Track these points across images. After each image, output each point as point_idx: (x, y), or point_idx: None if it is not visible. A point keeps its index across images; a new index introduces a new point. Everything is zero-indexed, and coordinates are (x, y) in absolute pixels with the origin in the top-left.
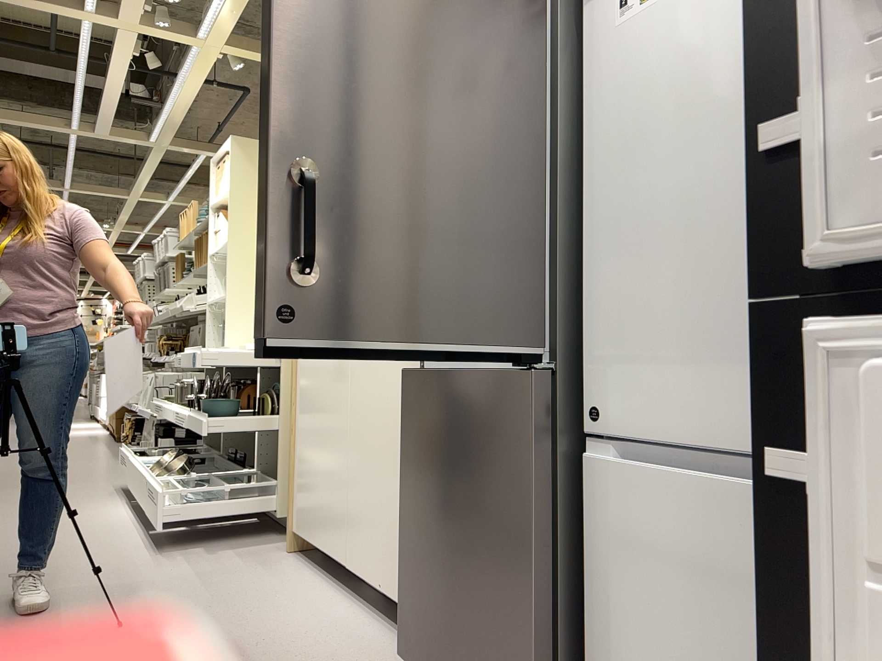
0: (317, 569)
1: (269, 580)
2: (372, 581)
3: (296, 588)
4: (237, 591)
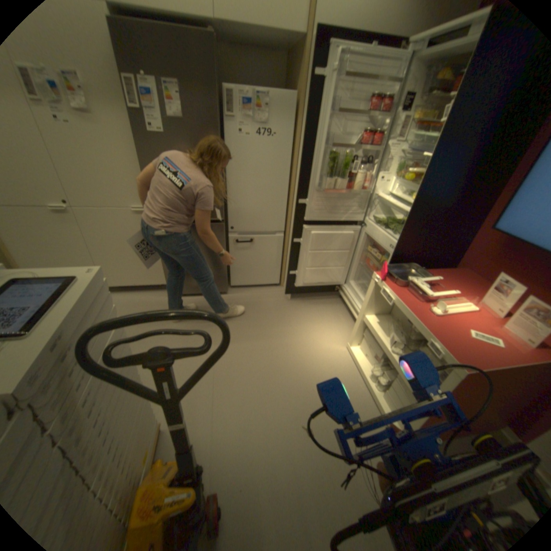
0: None
1: None
2: (127, 284)
3: None
4: None
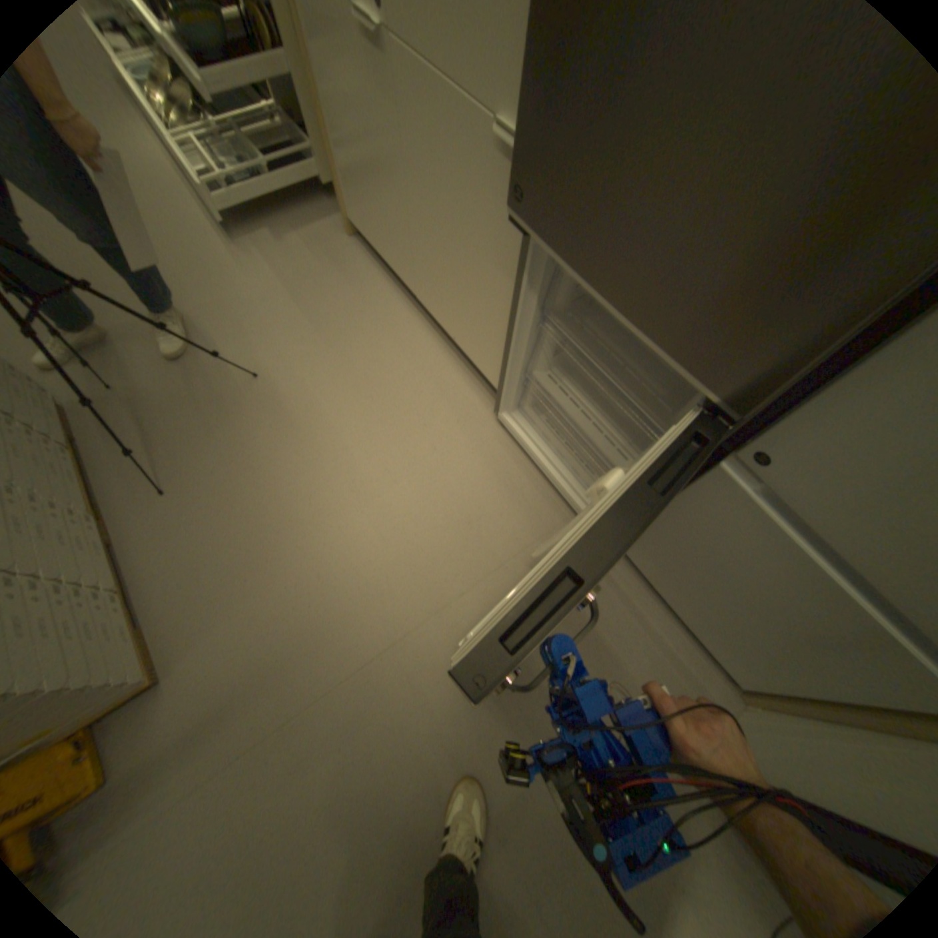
0: (382, 266)
1: (347, 288)
2: (445, 326)
3: (374, 302)
4: (326, 309)
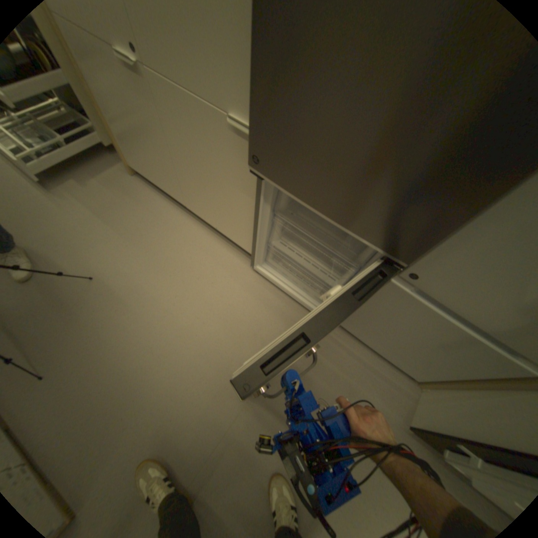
0: (158, 191)
1: (139, 209)
2: (209, 222)
3: (159, 214)
4: (128, 225)
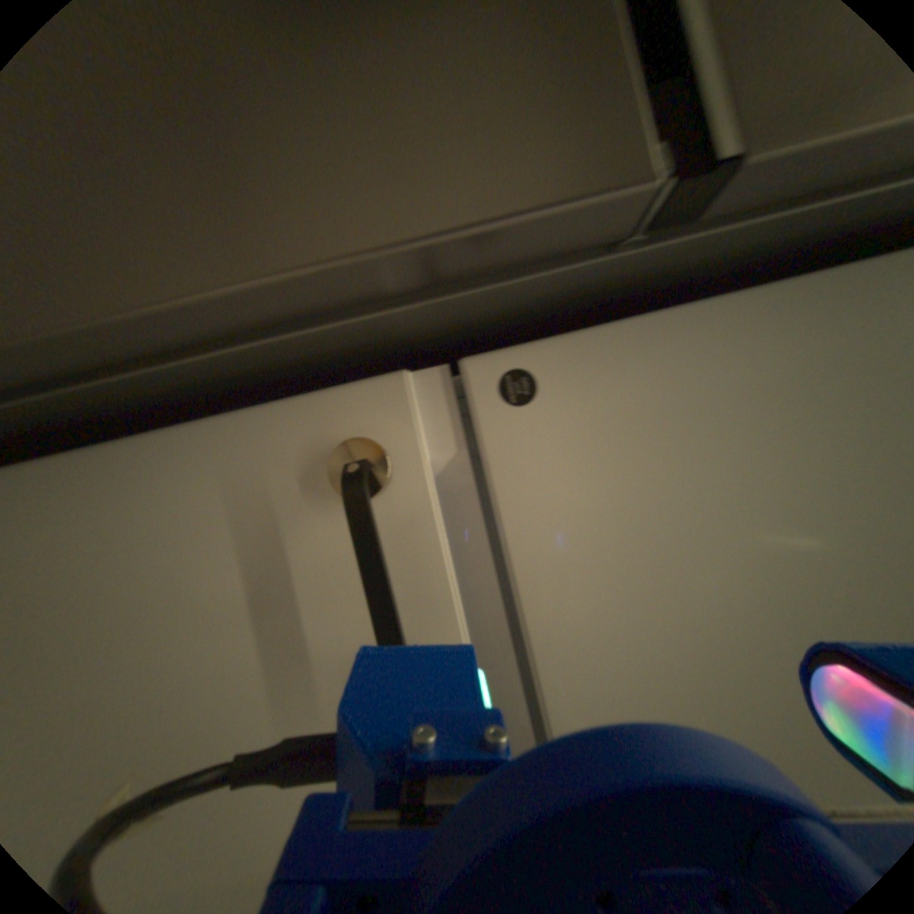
0: None
1: None
2: None
3: None
4: None
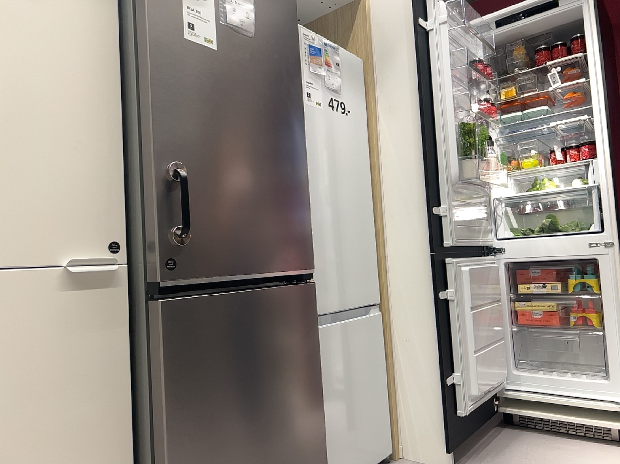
0: None
1: None
2: None
3: None
4: None
